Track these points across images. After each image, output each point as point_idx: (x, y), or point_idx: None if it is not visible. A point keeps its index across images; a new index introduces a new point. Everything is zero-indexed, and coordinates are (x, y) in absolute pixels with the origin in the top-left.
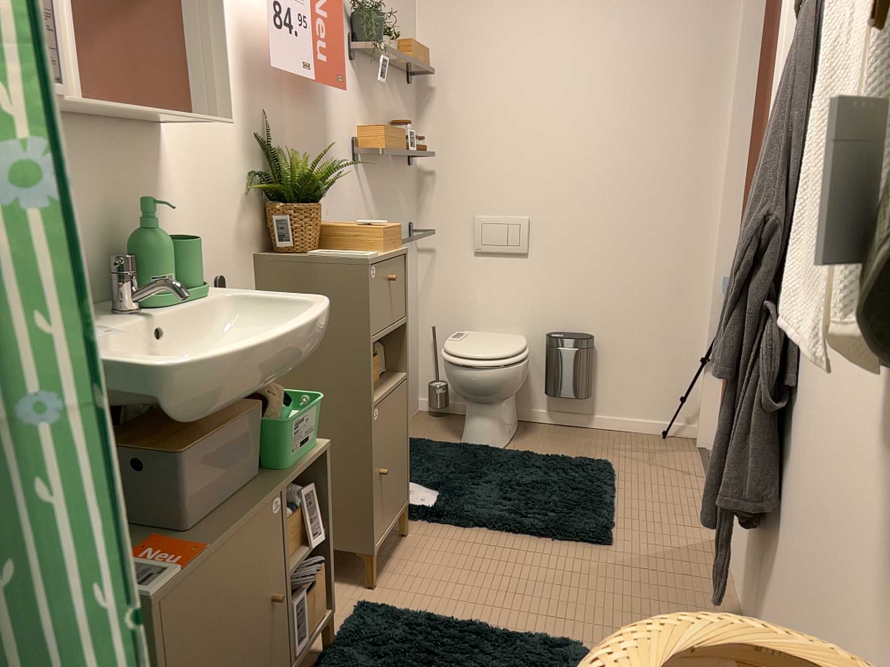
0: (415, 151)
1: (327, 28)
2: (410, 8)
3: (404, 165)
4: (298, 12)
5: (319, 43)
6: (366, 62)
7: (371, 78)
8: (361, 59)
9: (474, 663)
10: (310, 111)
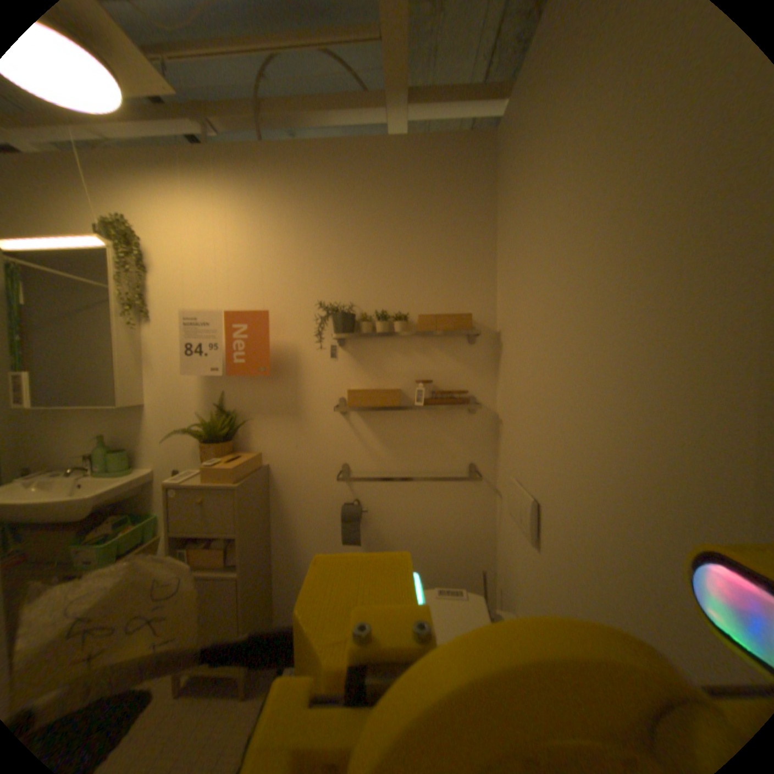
0: (422, 403)
1: (245, 339)
2: (480, 272)
3: (457, 411)
4: (207, 340)
5: (233, 351)
6: (366, 339)
7: (376, 349)
8: (357, 339)
9: None
10: (275, 384)
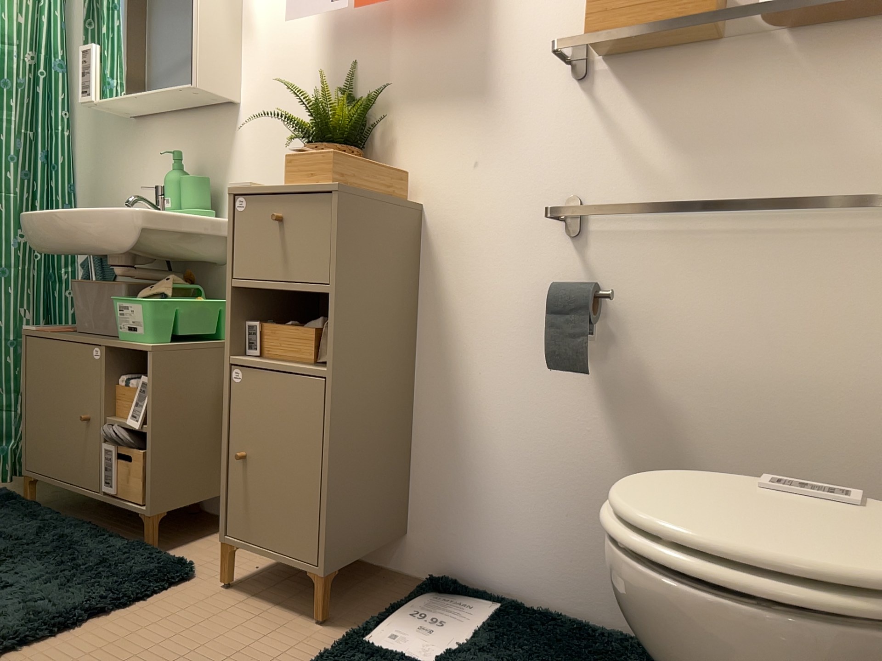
0: (768, 7)
1: None
2: None
3: None
4: None
5: None
6: None
7: None
8: None
9: (19, 592)
10: (444, 39)
